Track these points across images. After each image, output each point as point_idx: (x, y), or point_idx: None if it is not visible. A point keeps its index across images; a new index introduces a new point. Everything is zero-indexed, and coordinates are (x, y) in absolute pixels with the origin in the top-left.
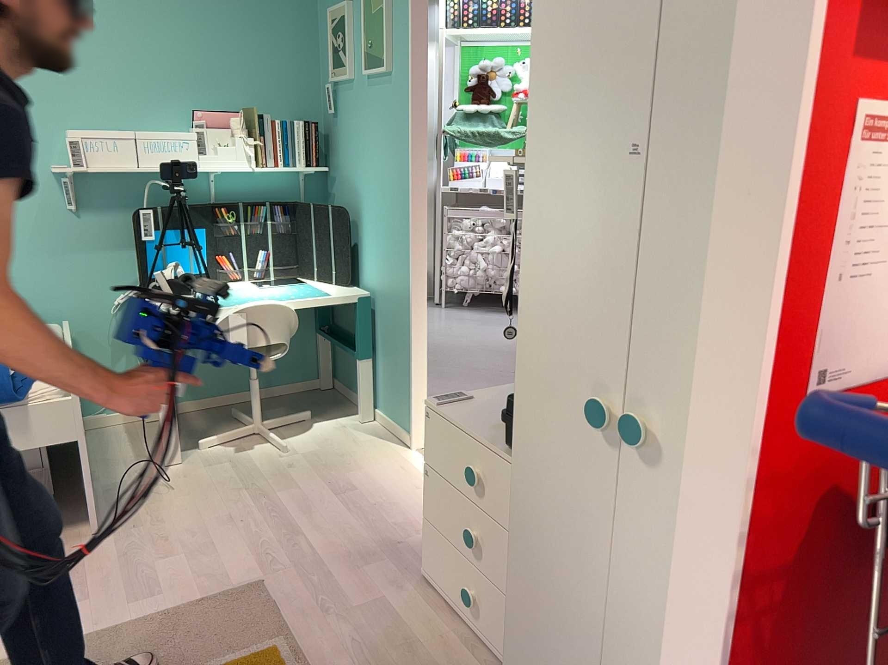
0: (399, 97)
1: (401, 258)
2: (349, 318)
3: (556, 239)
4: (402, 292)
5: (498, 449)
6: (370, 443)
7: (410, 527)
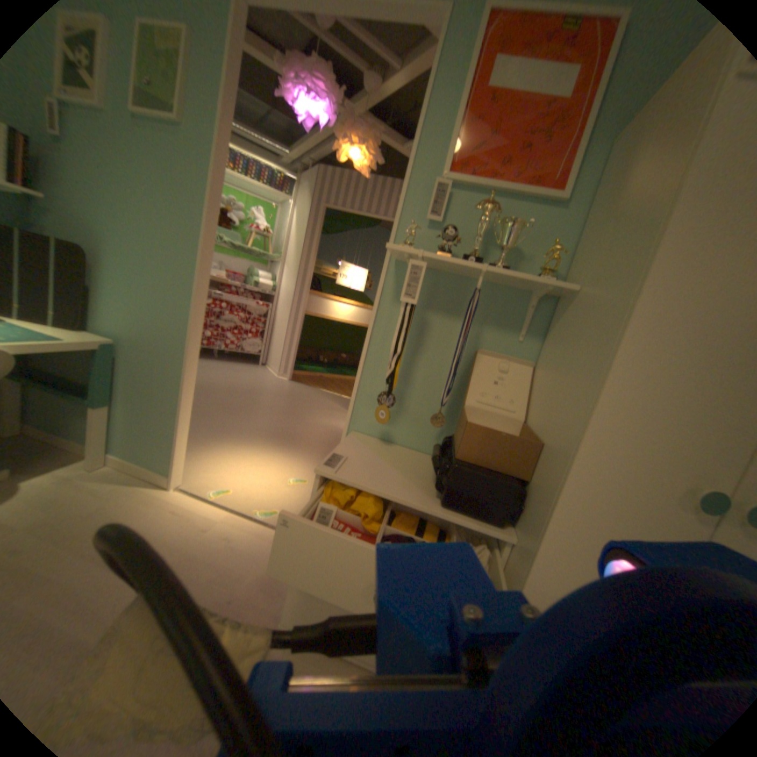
0: (192, 155)
1: (174, 314)
2: (63, 364)
3: (678, 351)
4: (170, 347)
5: (438, 515)
6: (116, 495)
7: (226, 579)
